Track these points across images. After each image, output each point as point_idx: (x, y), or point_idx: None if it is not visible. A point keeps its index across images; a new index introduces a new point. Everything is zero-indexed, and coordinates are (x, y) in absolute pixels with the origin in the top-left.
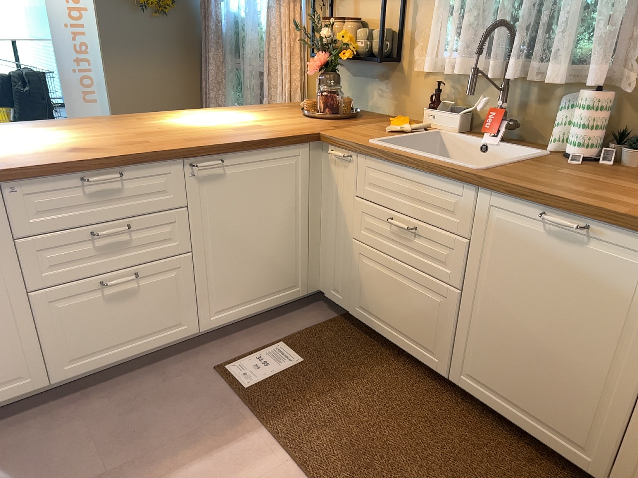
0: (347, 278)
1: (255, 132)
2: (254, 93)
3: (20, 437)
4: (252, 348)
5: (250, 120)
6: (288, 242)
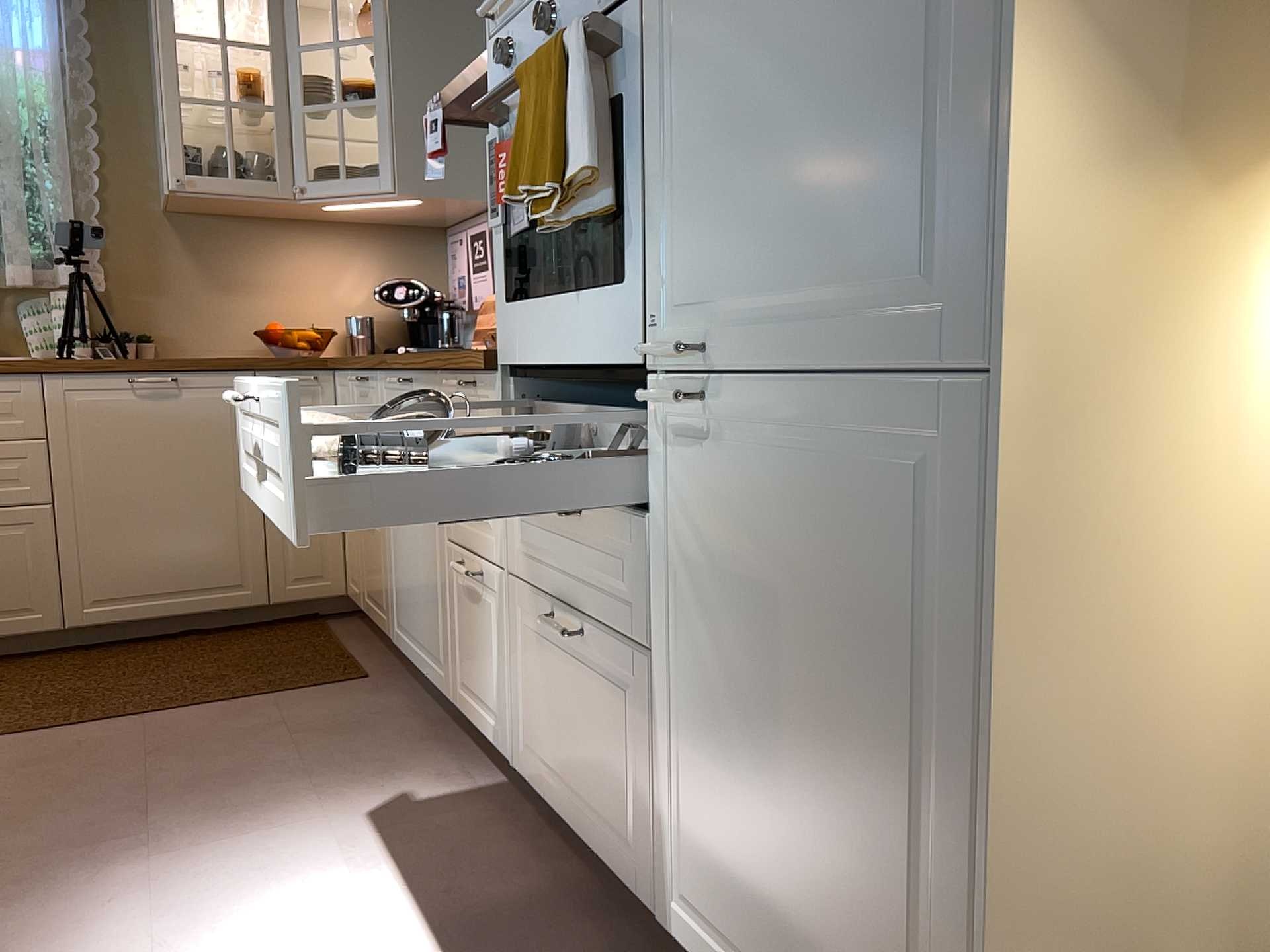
0: None
1: None
2: None
3: None
4: None
5: None
6: None
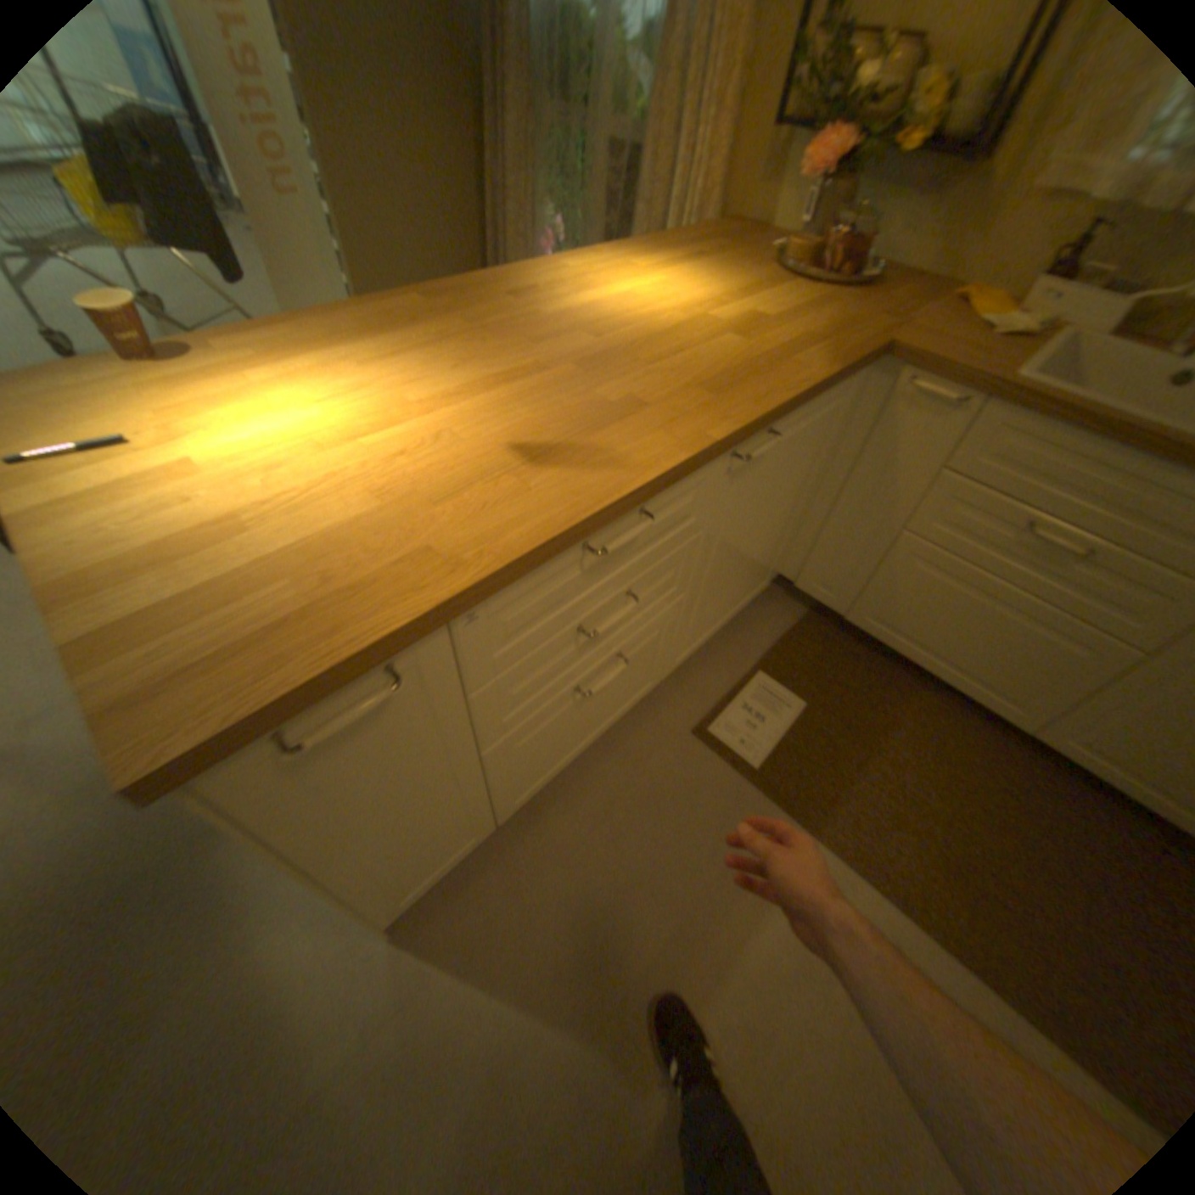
0: (860, 577)
1: (788, 344)
2: (602, 188)
3: (481, 914)
4: (725, 686)
5: (719, 293)
6: (782, 529)
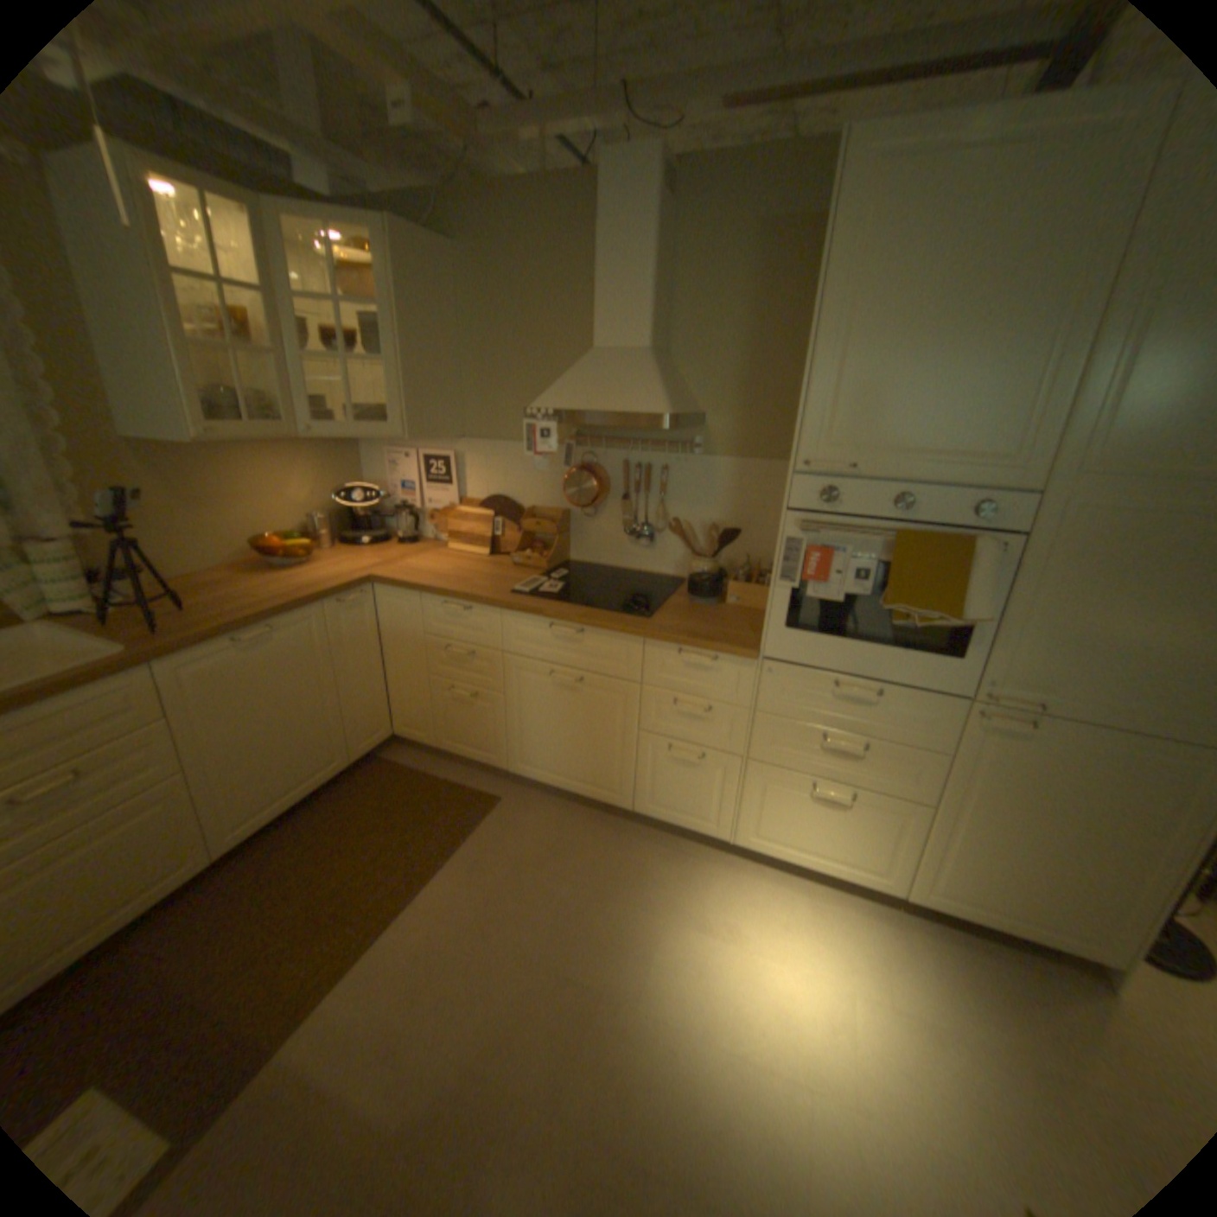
0: None
1: None
2: None
3: None
4: None
5: None
6: None
